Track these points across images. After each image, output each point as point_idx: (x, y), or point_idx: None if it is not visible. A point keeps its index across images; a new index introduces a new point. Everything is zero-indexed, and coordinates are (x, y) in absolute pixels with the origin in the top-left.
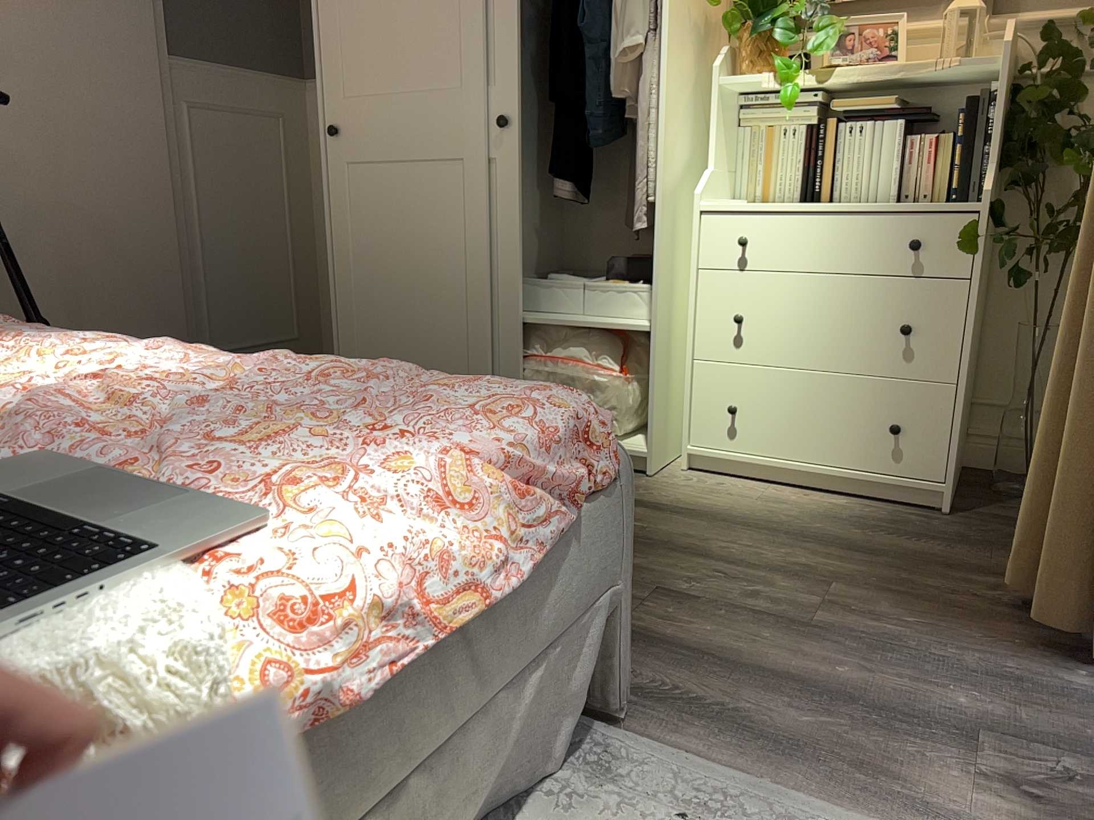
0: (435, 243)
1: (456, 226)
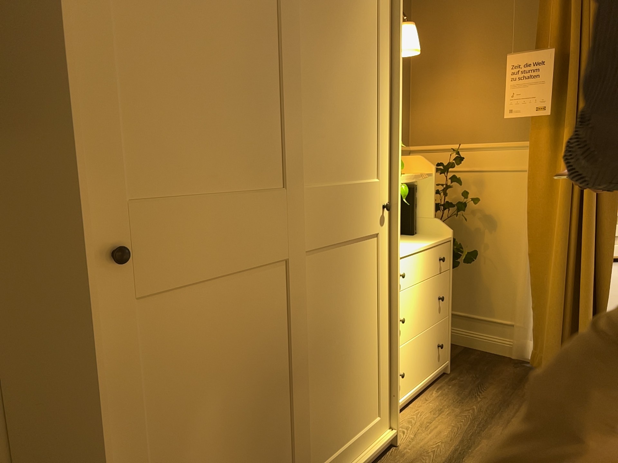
0: (263, 352)
1: (282, 326)
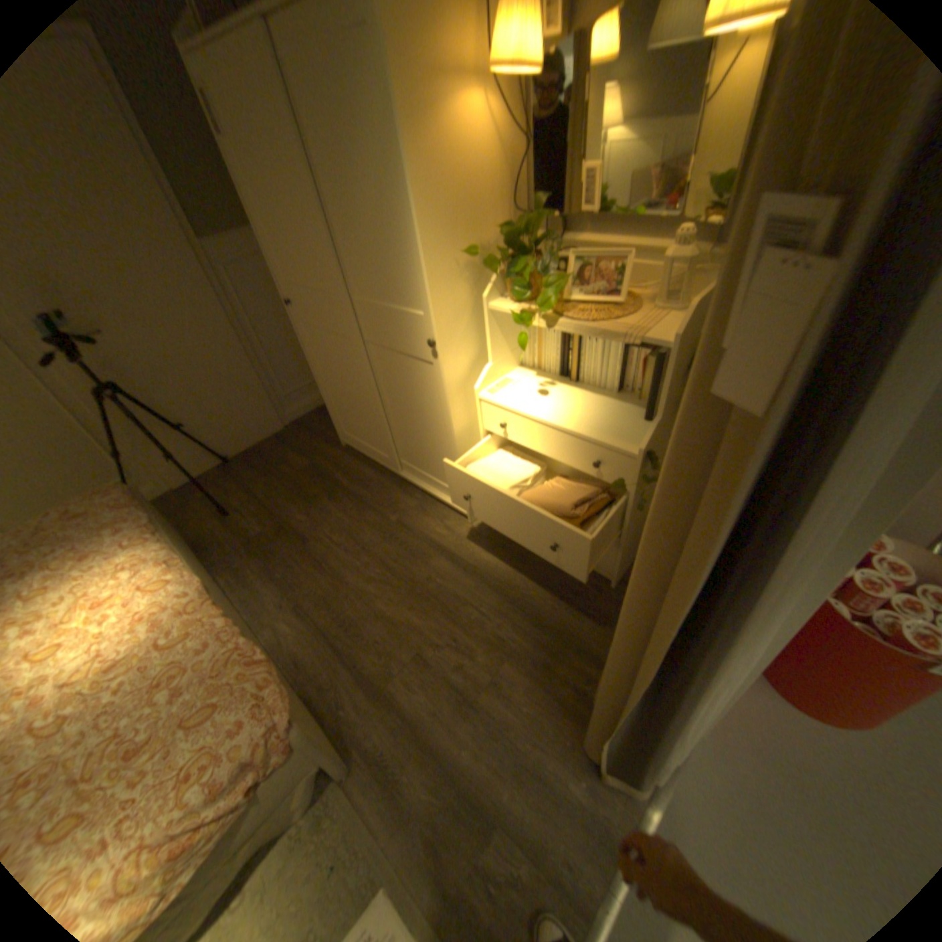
0: (353, 379)
1: (359, 375)
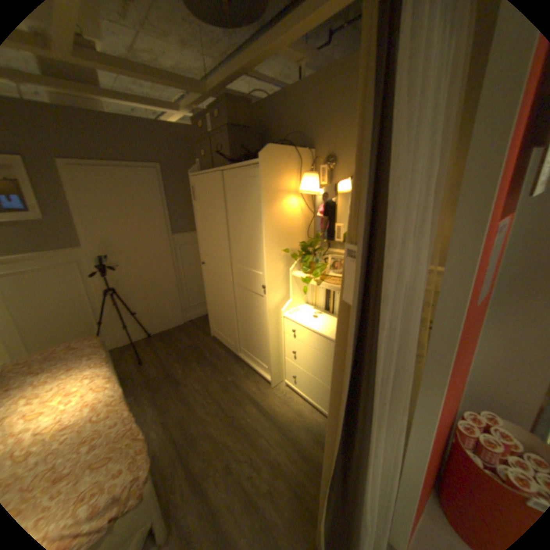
0: (224, 300)
1: (227, 298)
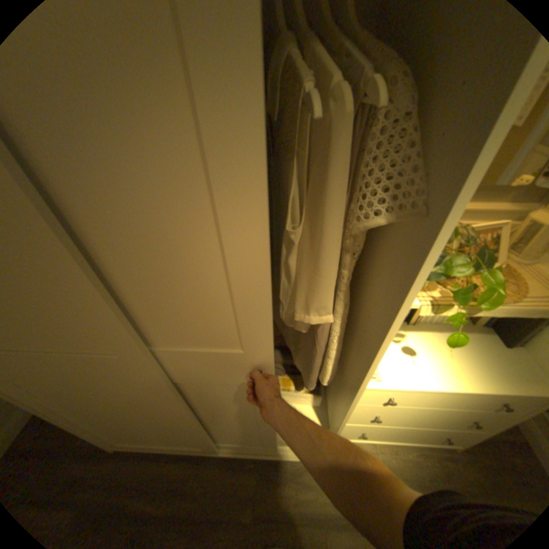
0: (141, 414)
1: (158, 410)
